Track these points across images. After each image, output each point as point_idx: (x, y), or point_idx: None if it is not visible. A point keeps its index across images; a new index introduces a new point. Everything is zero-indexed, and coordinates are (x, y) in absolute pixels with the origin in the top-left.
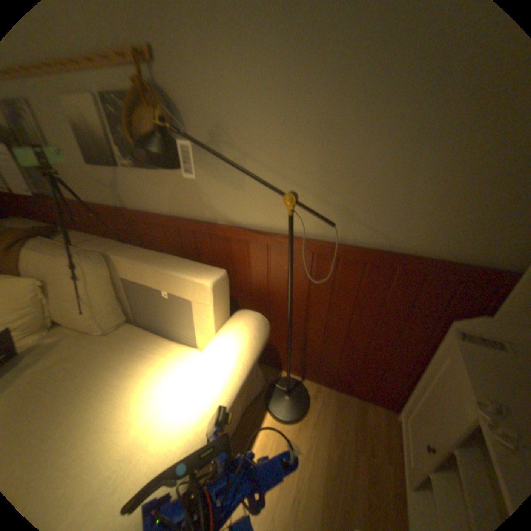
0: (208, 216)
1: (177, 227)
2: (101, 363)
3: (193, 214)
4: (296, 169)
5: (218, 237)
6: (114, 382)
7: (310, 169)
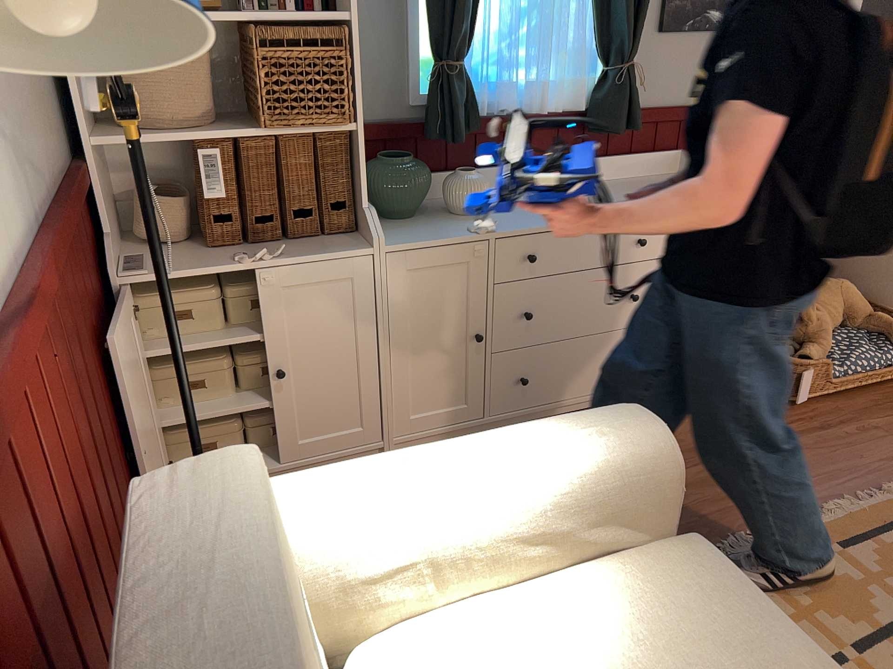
0: None
1: None
2: None
3: None
4: None
5: None
6: None
7: None
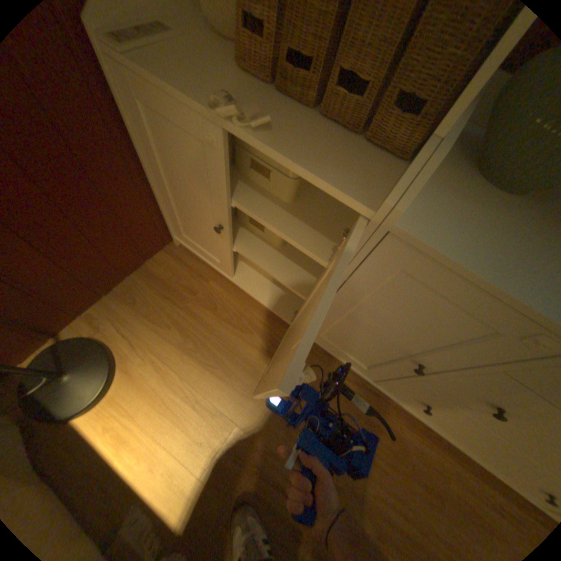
0: None
1: None
2: None
3: None
4: None
5: None
6: None
7: None
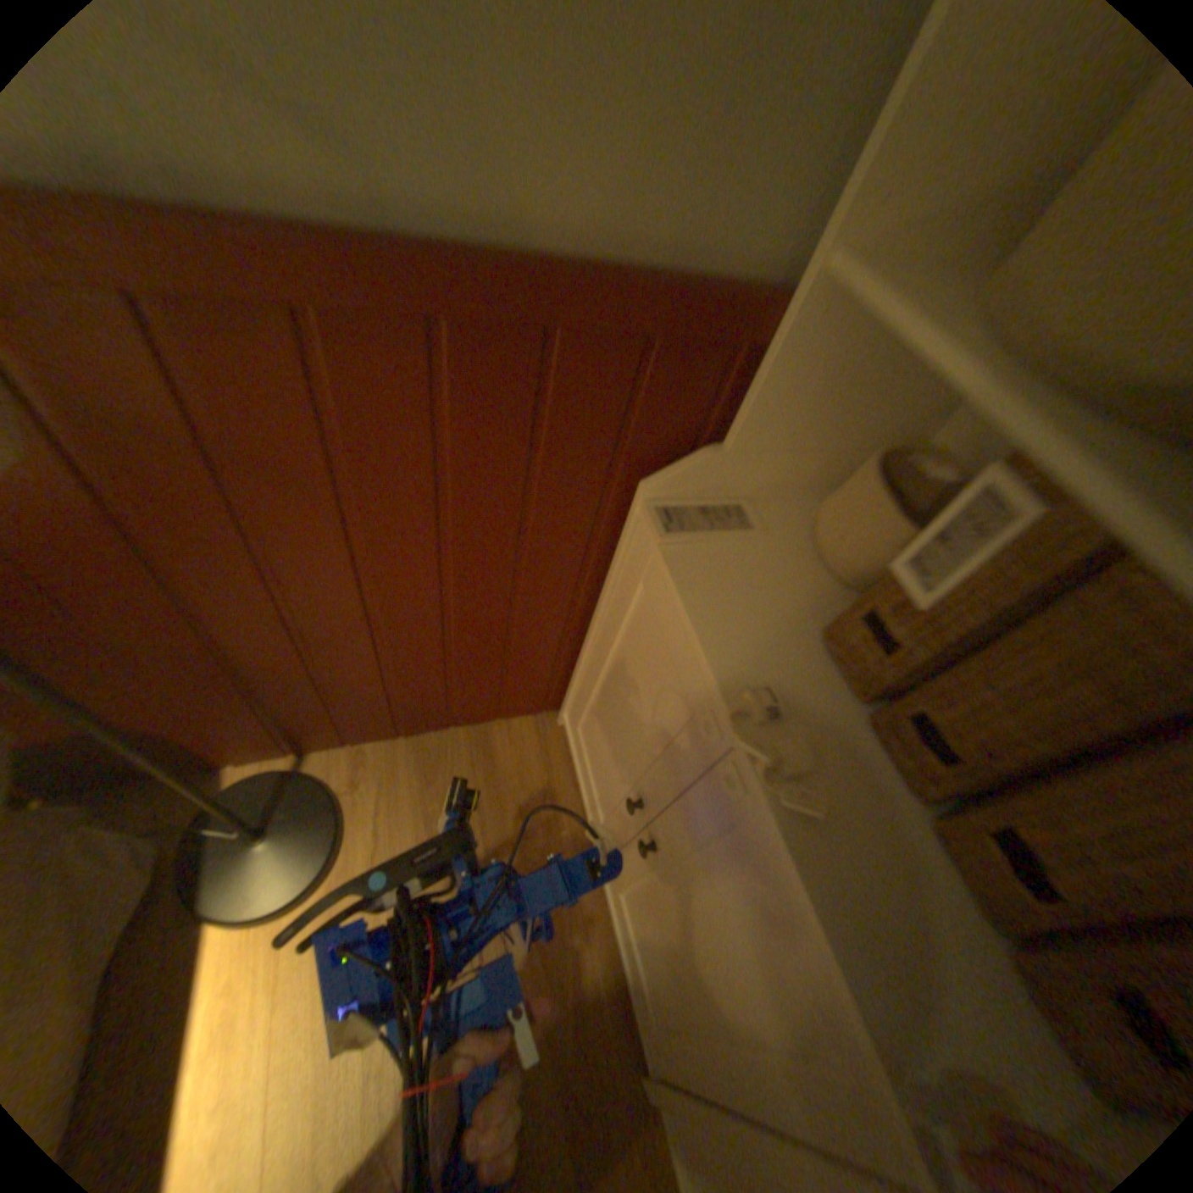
0: None
1: None
2: None
3: None
4: None
5: None
6: None
7: None
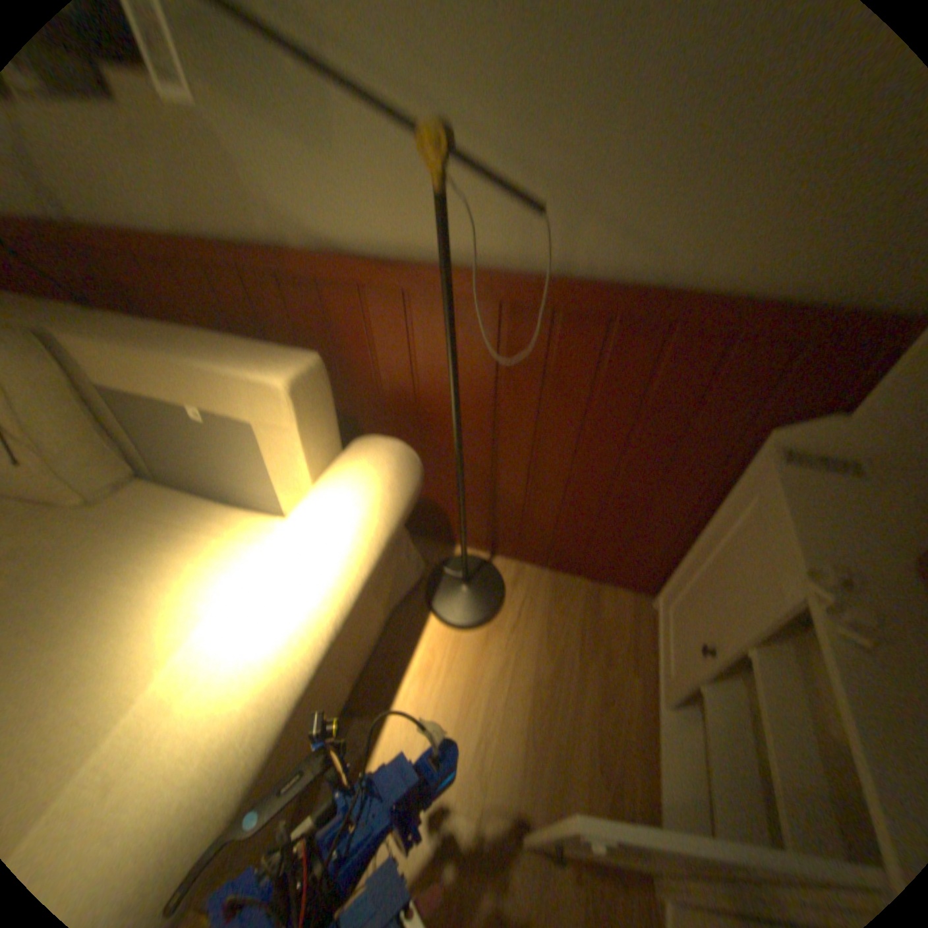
0: (263, 226)
1: (199, 258)
2: (84, 556)
3: (226, 222)
4: (452, 68)
5: (293, 278)
6: (115, 589)
7: (485, 63)
